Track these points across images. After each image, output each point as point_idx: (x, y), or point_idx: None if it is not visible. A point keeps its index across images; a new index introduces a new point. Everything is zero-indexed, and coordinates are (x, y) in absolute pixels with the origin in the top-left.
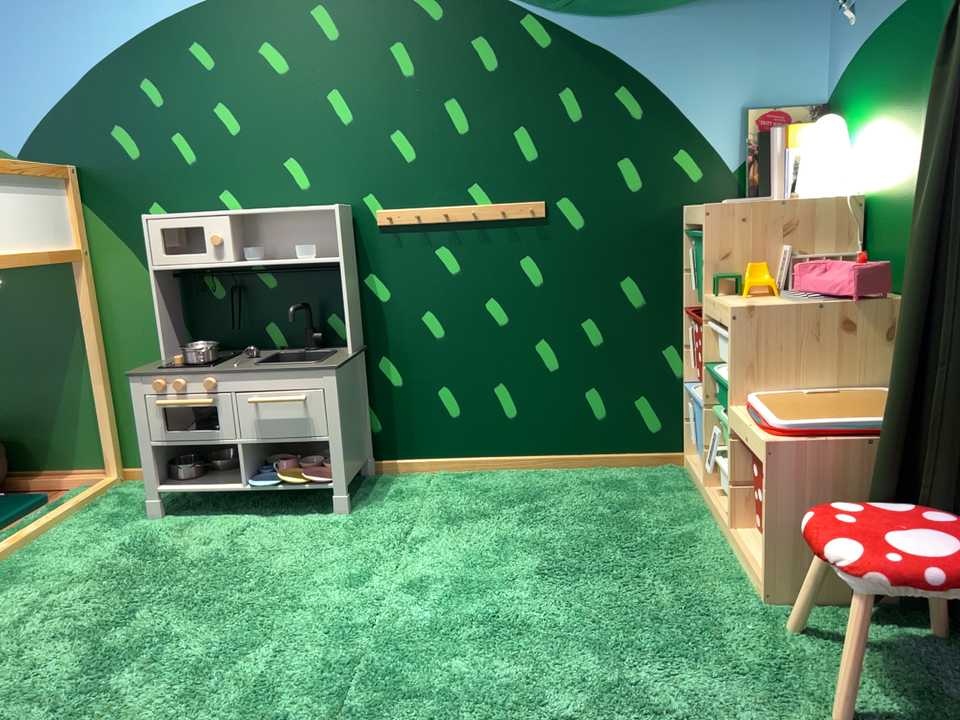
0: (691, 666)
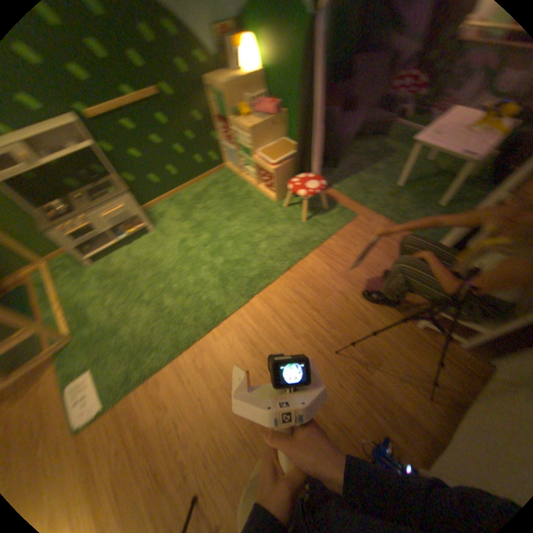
0: (275, 225)
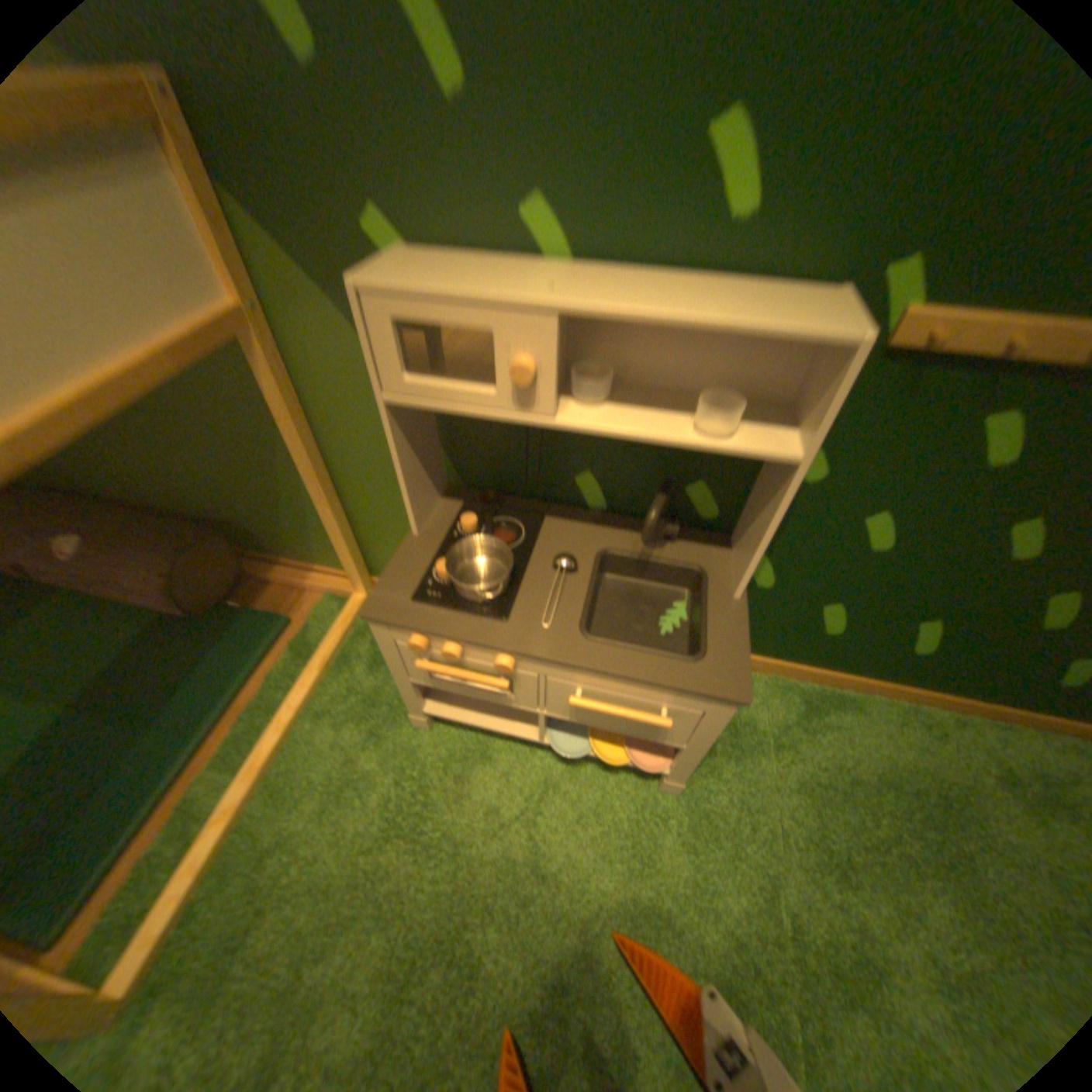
0: None
